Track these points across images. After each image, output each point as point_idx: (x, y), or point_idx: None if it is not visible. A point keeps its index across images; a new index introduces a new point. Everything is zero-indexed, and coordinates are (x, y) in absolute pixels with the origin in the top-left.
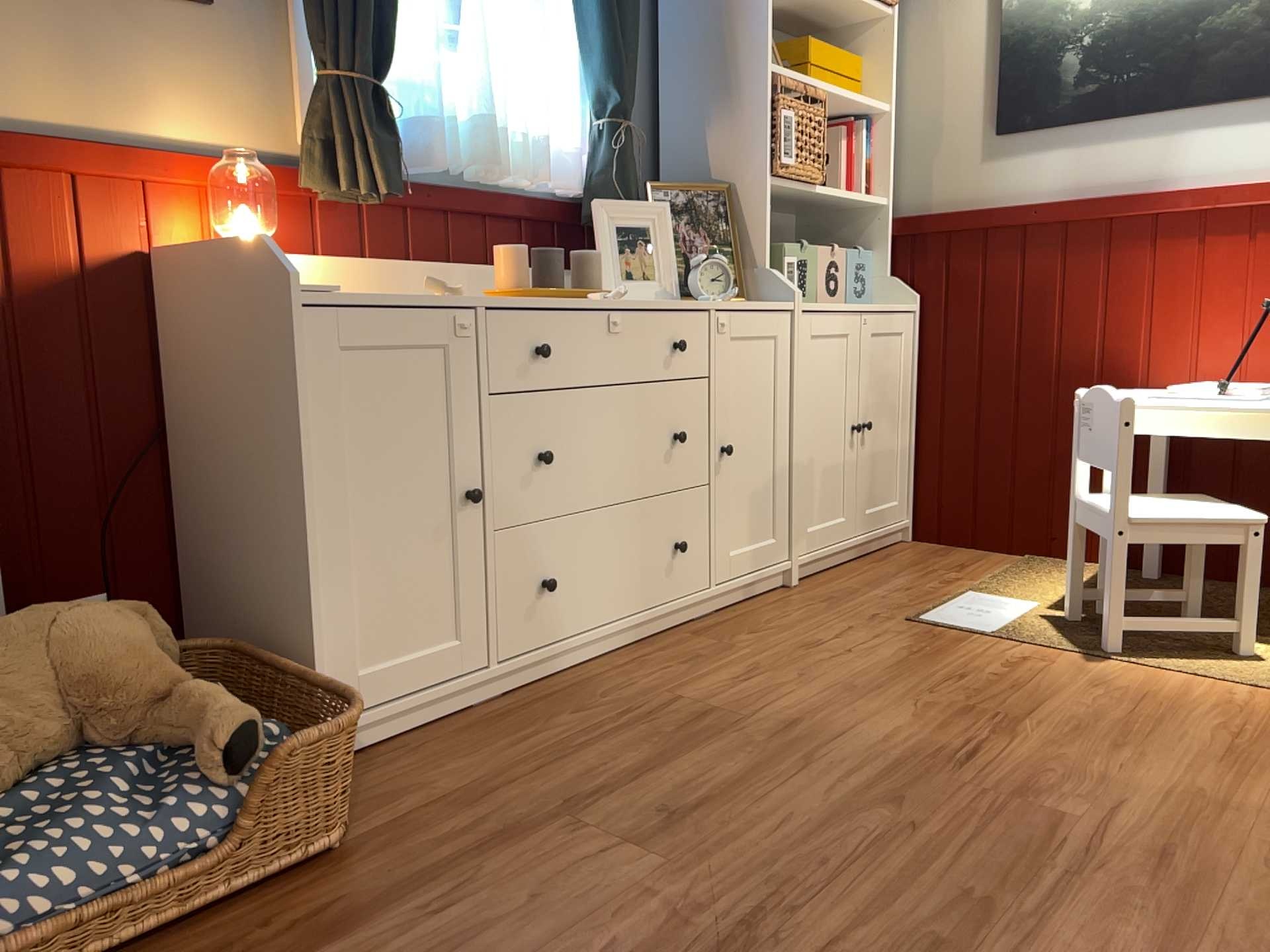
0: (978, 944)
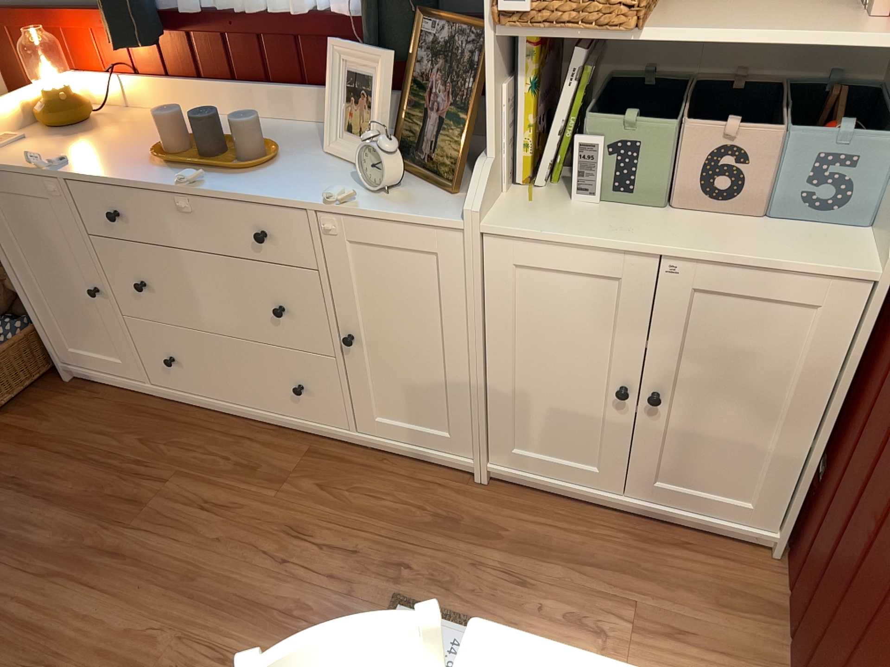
0: None
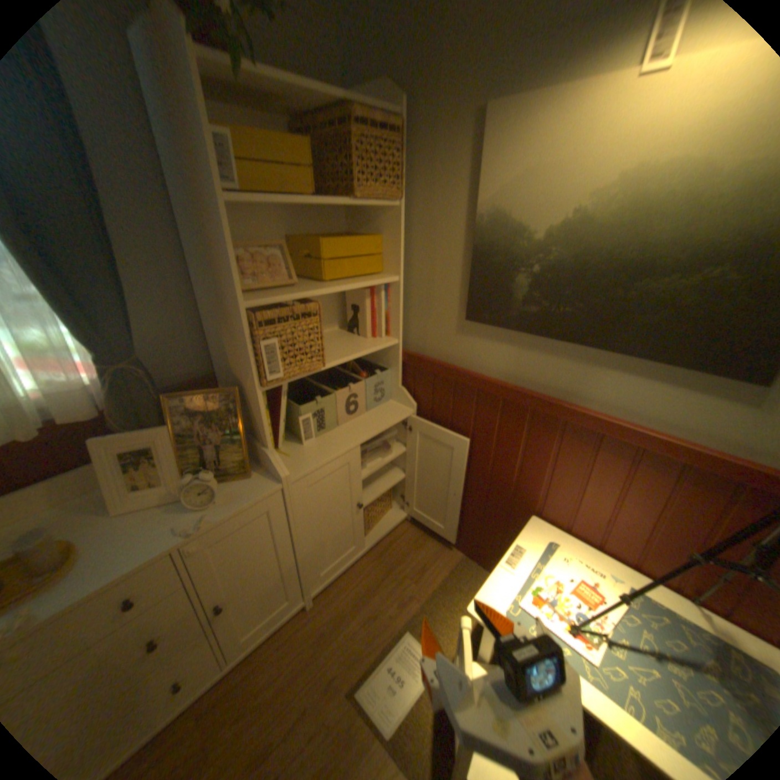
0: None
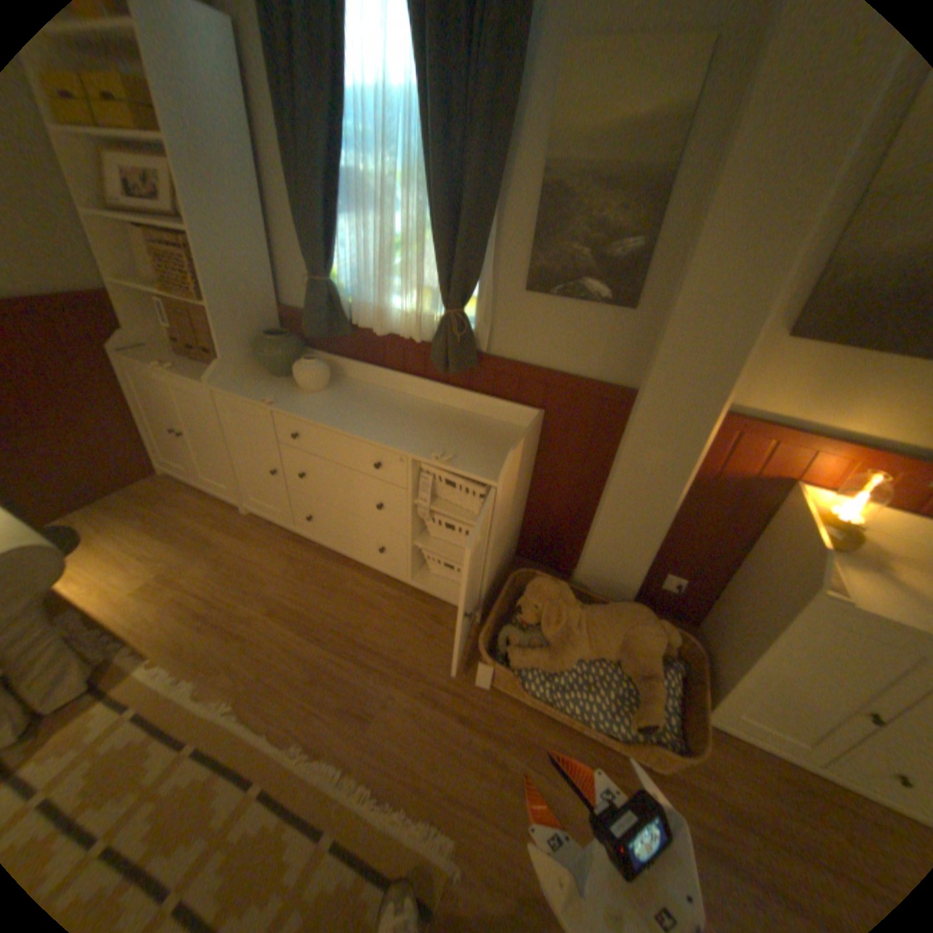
0: None
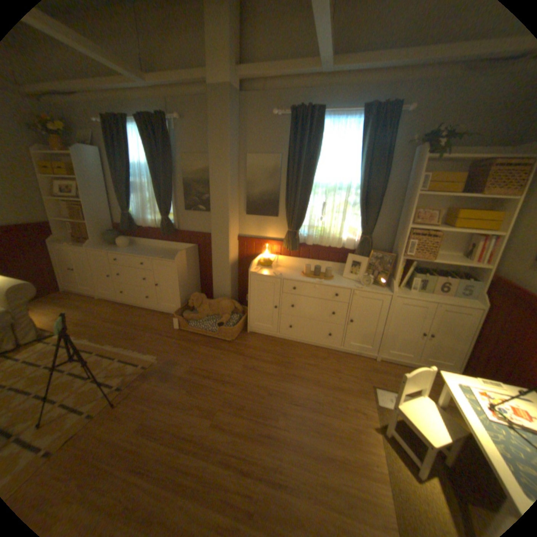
0: (233, 410)
